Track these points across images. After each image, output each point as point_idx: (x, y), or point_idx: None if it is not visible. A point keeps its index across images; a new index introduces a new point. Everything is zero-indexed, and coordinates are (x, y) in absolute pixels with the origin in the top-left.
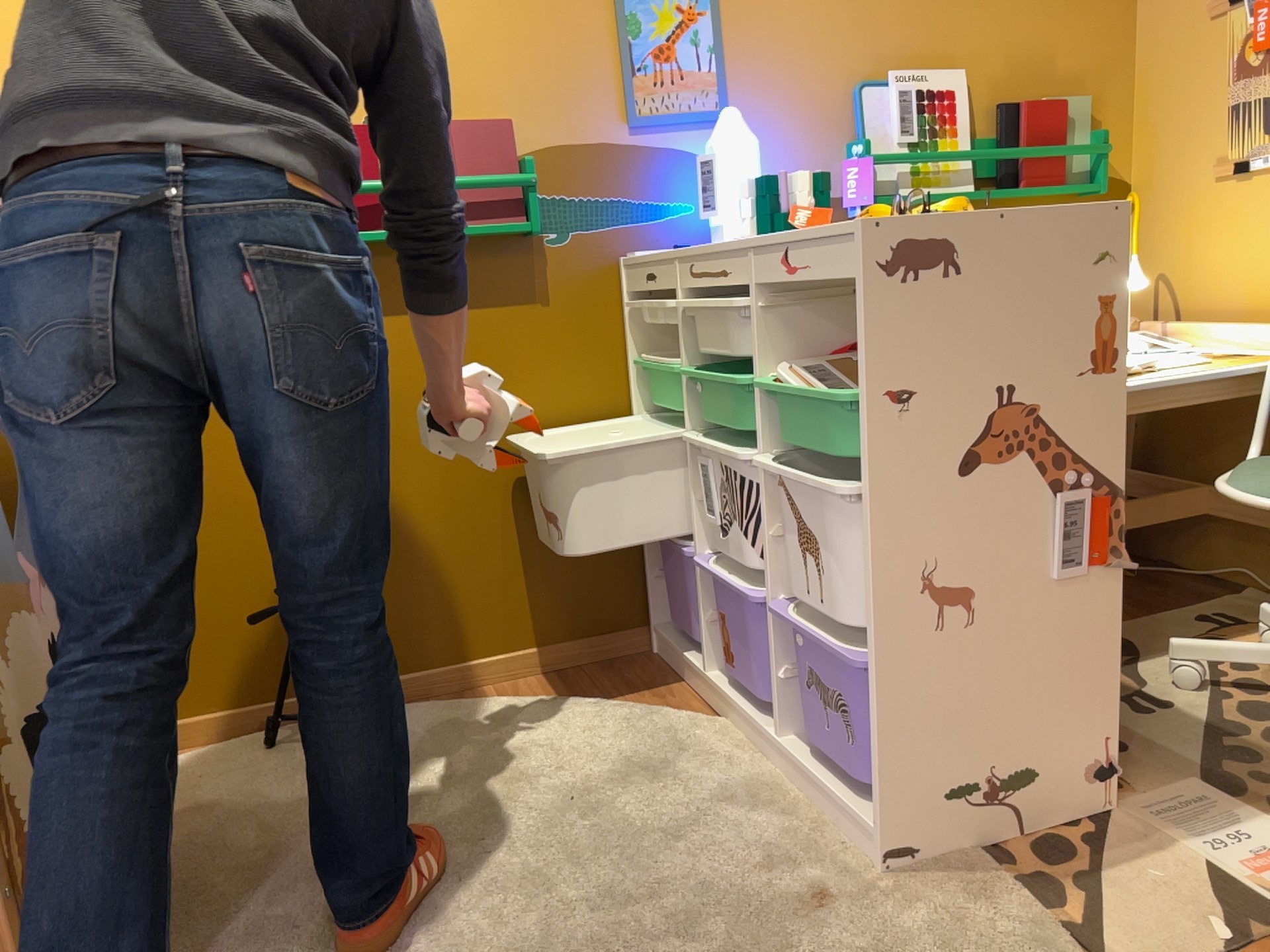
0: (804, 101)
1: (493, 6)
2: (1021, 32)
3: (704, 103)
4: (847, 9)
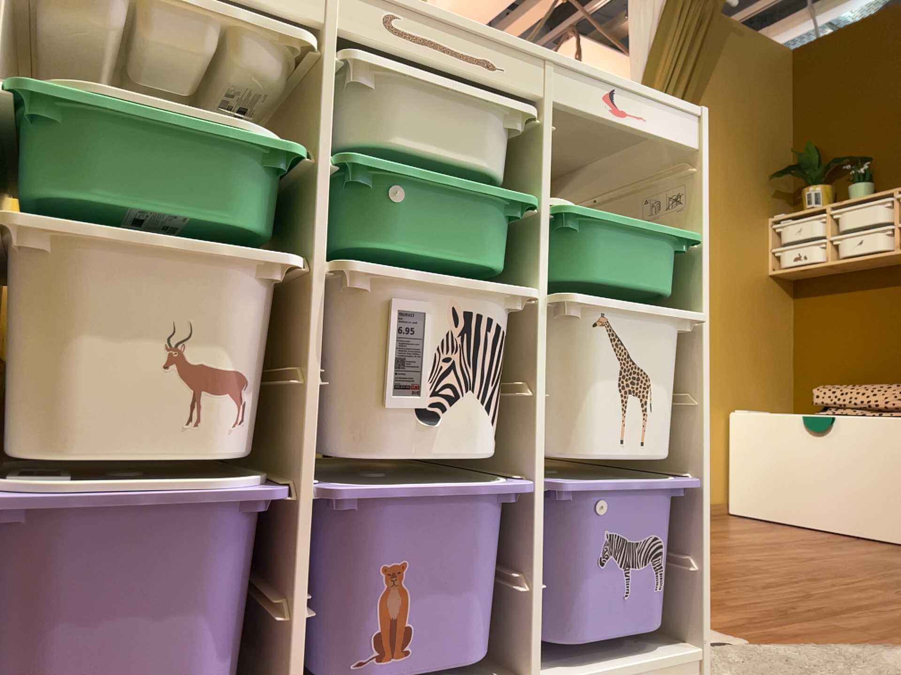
0: None
1: None
2: None
3: None
4: None
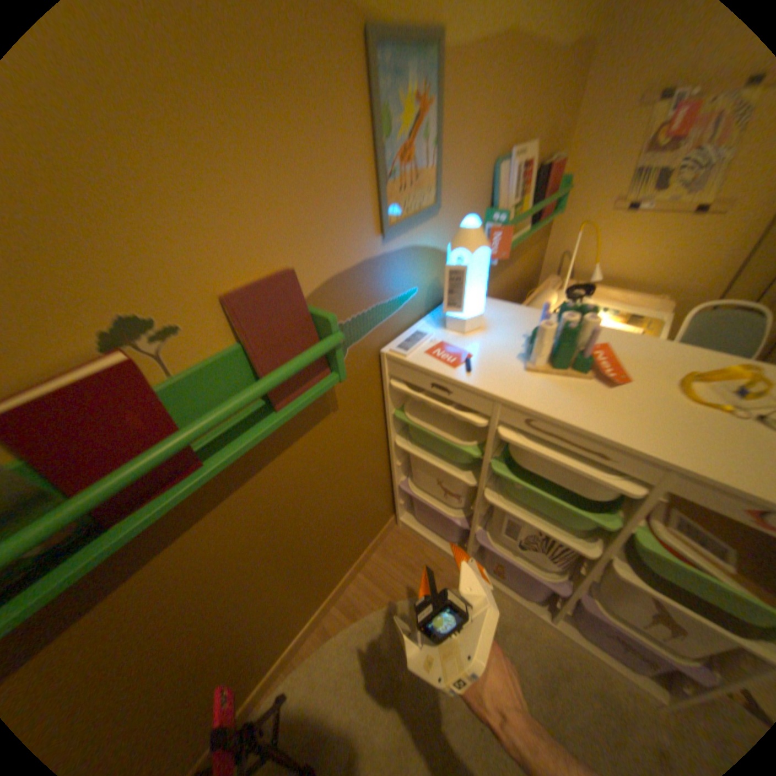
0: (475, 178)
1: (239, 93)
2: (557, 101)
3: (430, 196)
4: (504, 85)
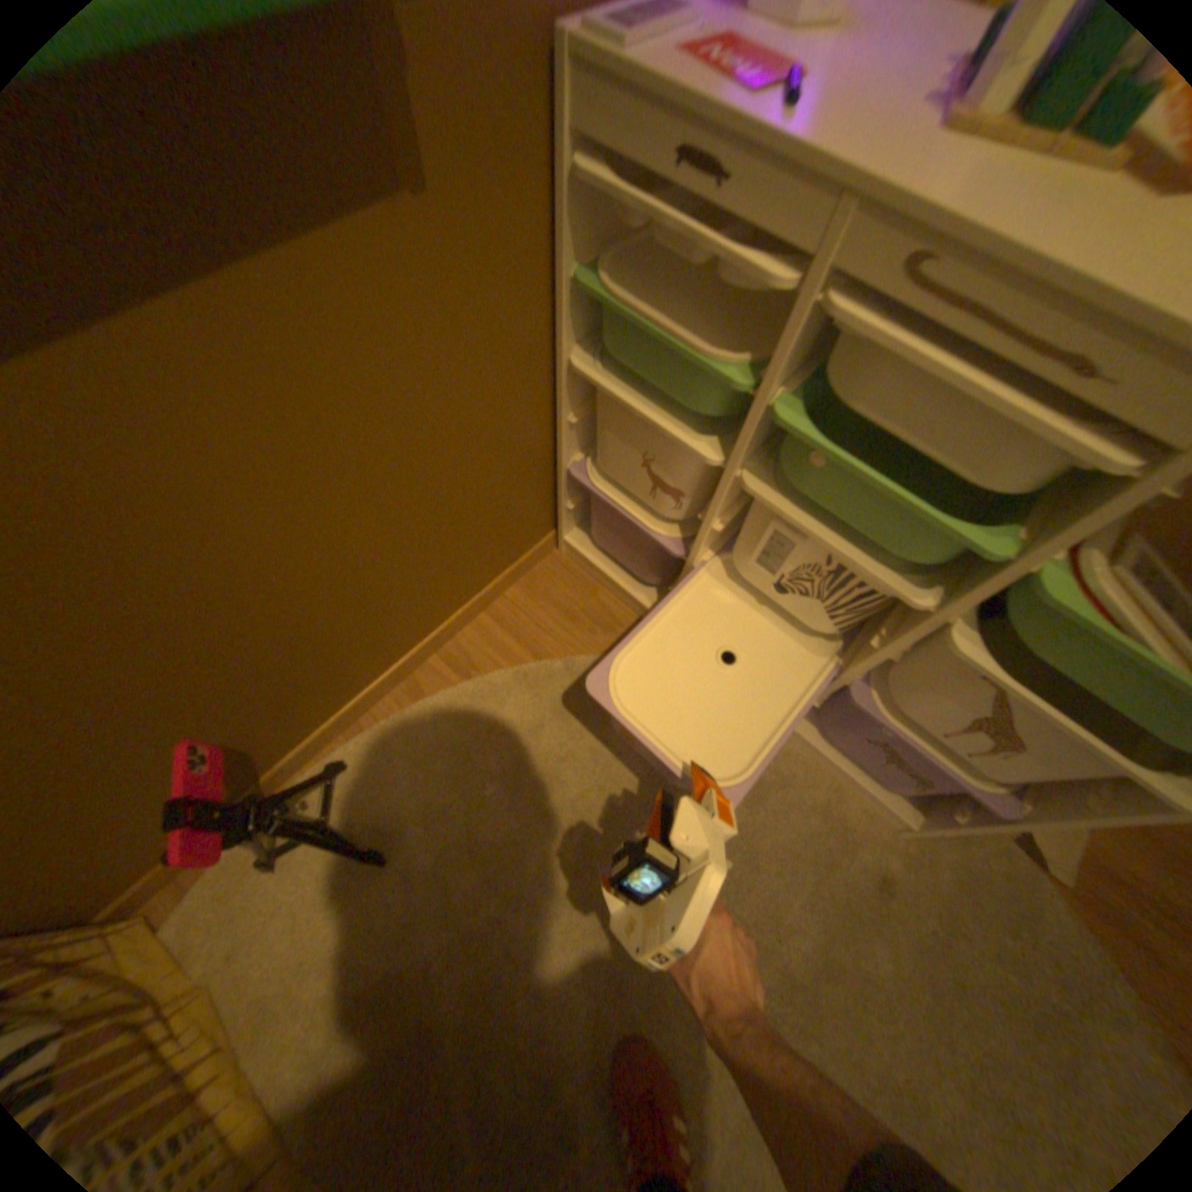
0: None
1: None
2: None
3: None
4: None
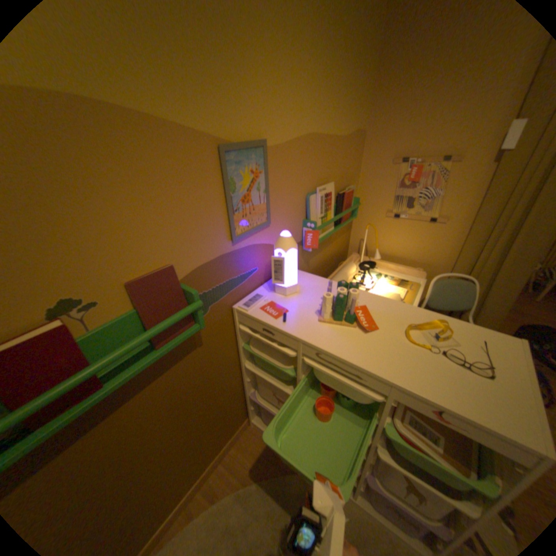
0: (293, 206)
1: (144, 186)
2: (344, 162)
3: (262, 219)
4: (307, 159)
